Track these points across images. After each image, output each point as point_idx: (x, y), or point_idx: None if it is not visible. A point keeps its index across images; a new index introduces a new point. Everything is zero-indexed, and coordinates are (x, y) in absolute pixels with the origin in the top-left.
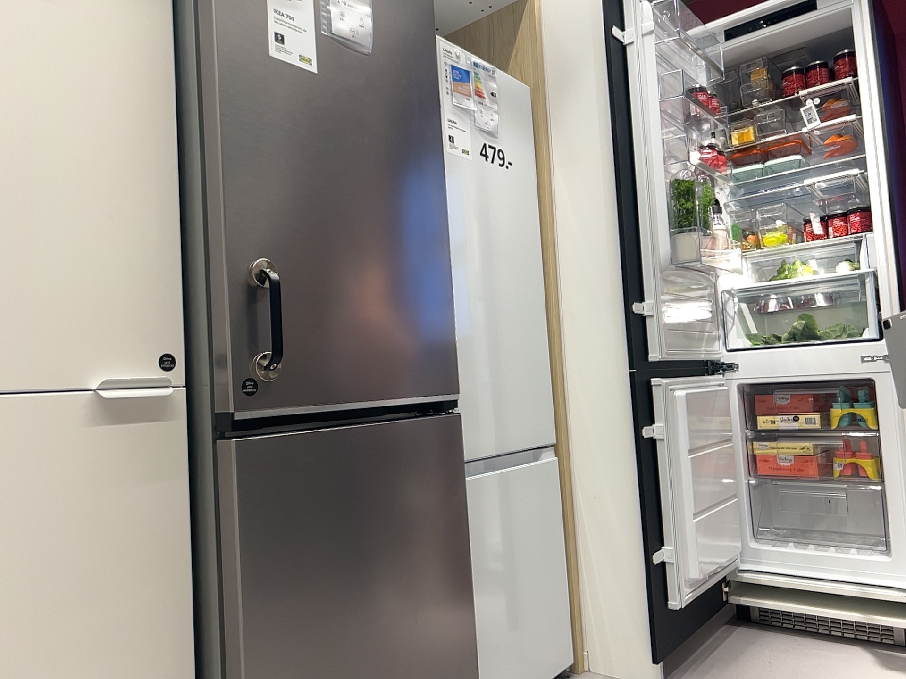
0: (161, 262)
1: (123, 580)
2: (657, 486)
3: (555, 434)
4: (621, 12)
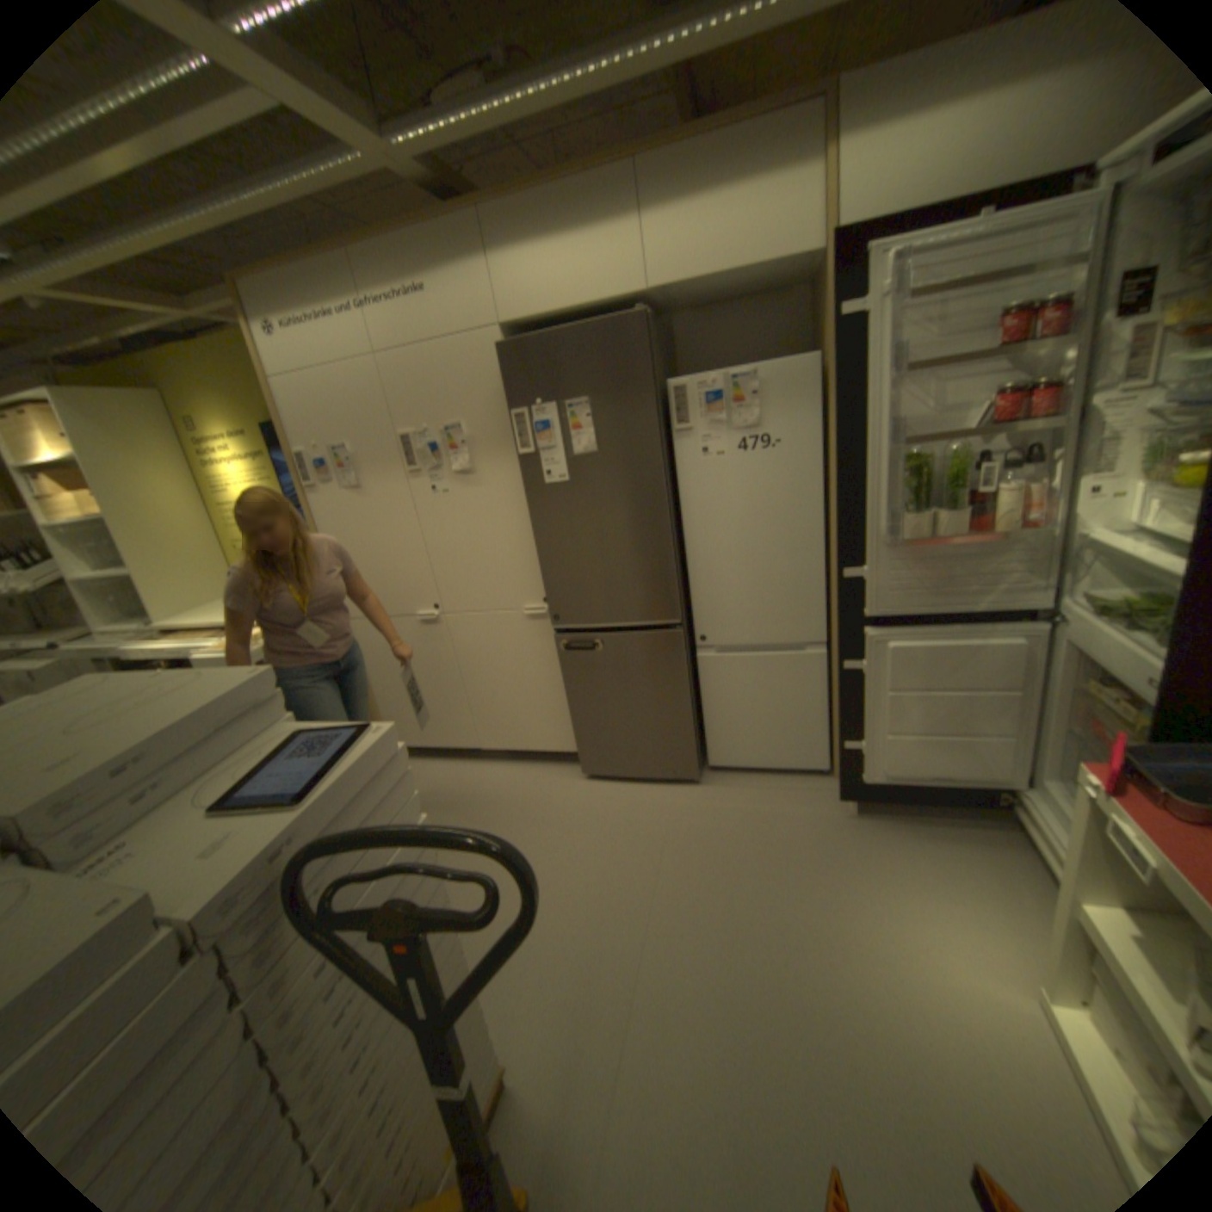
0: (539, 566)
1: (544, 664)
2: (860, 702)
3: (831, 634)
4: (864, 274)
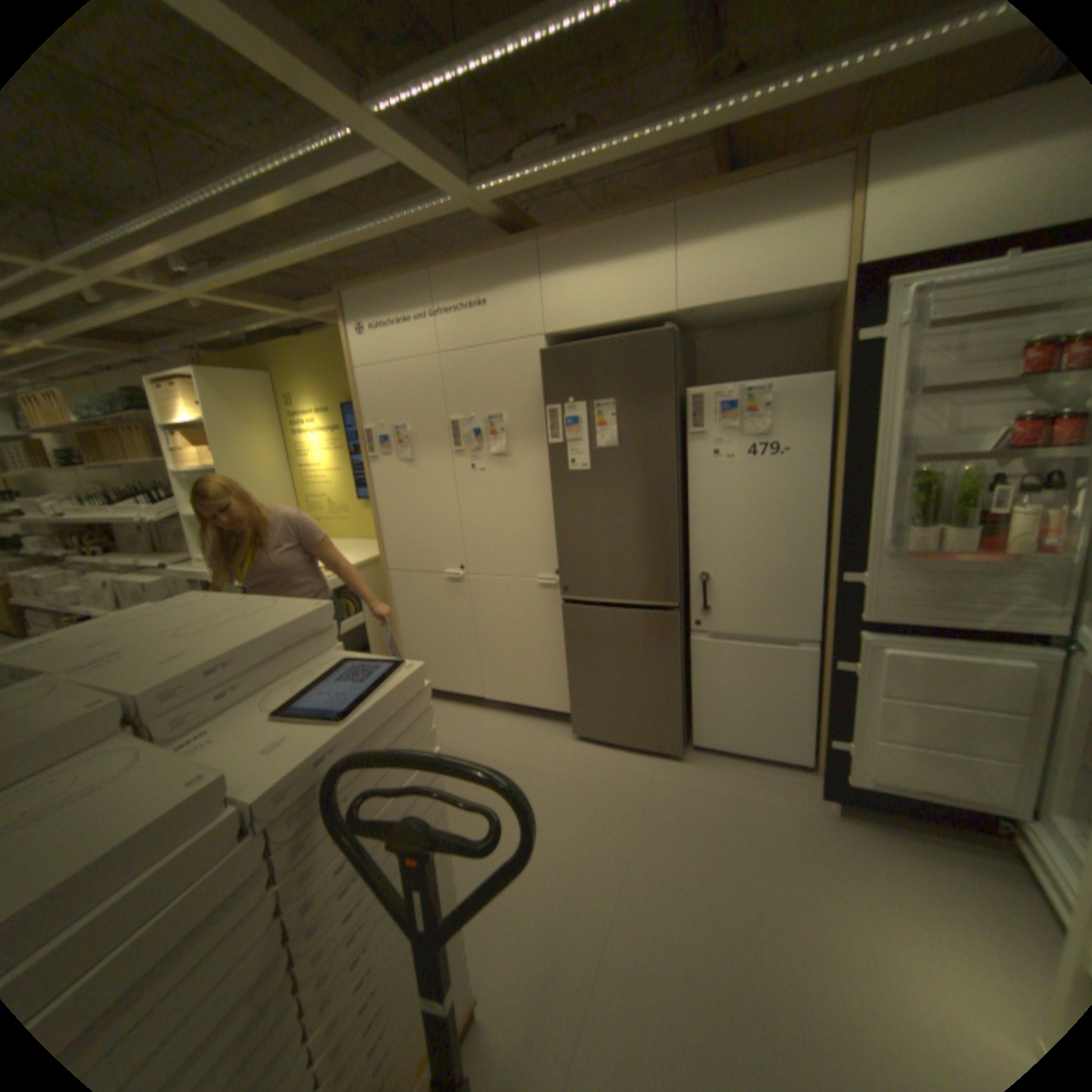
0: (555, 541)
1: (550, 629)
2: (852, 704)
3: (826, 634)
4: (885, 304)
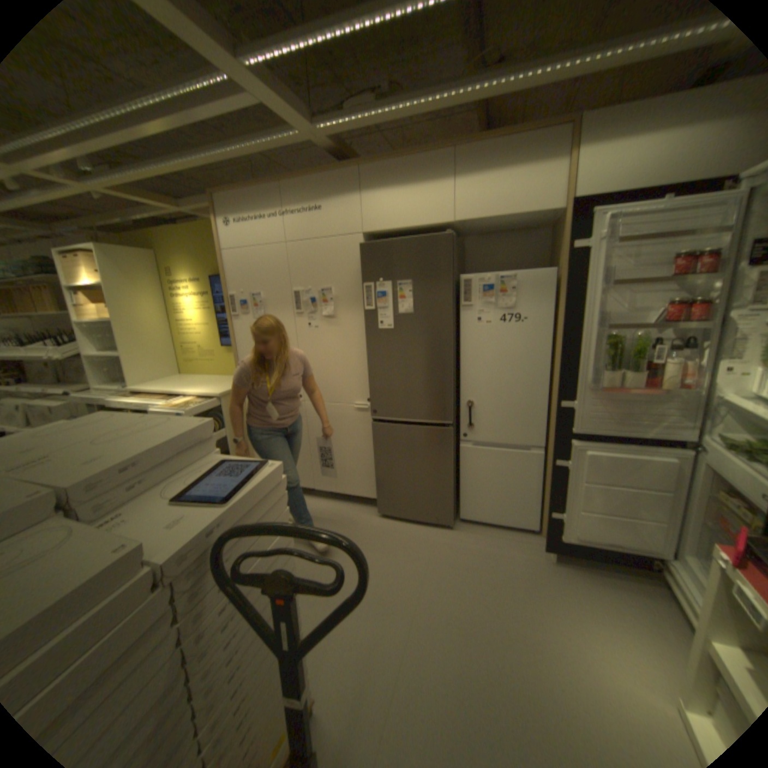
0: (368, 378)
1: (363, 440)
2: (565, 488)
3: (548, 442)
4: (590, 225)
